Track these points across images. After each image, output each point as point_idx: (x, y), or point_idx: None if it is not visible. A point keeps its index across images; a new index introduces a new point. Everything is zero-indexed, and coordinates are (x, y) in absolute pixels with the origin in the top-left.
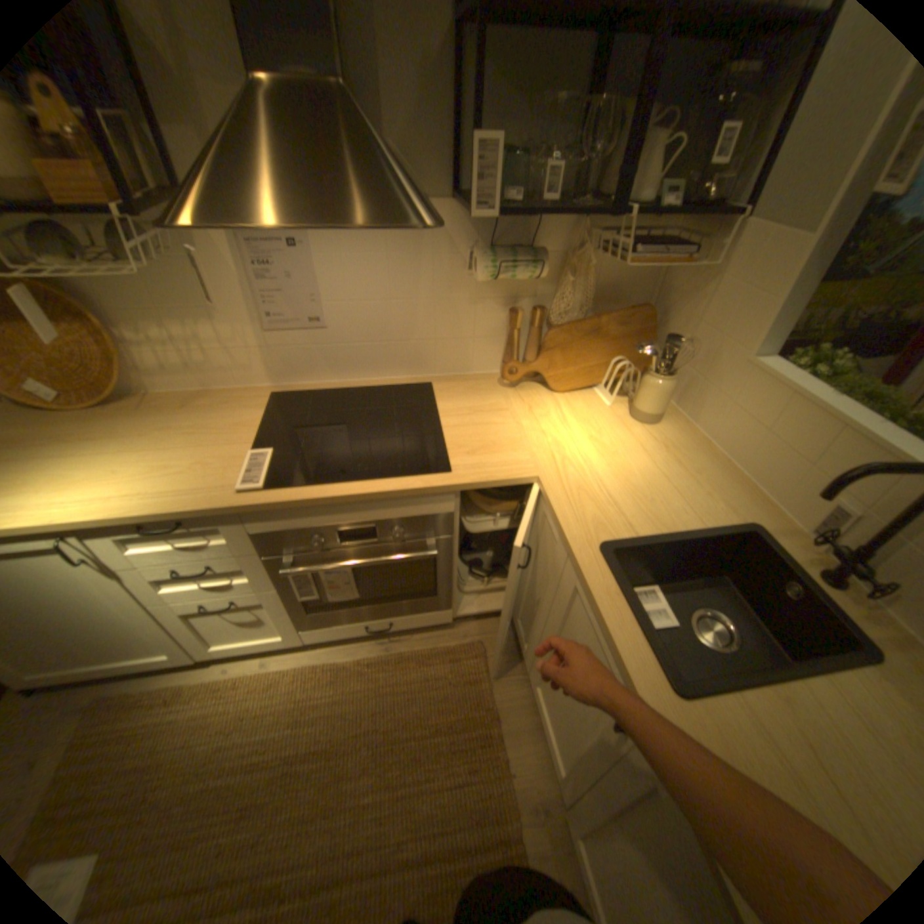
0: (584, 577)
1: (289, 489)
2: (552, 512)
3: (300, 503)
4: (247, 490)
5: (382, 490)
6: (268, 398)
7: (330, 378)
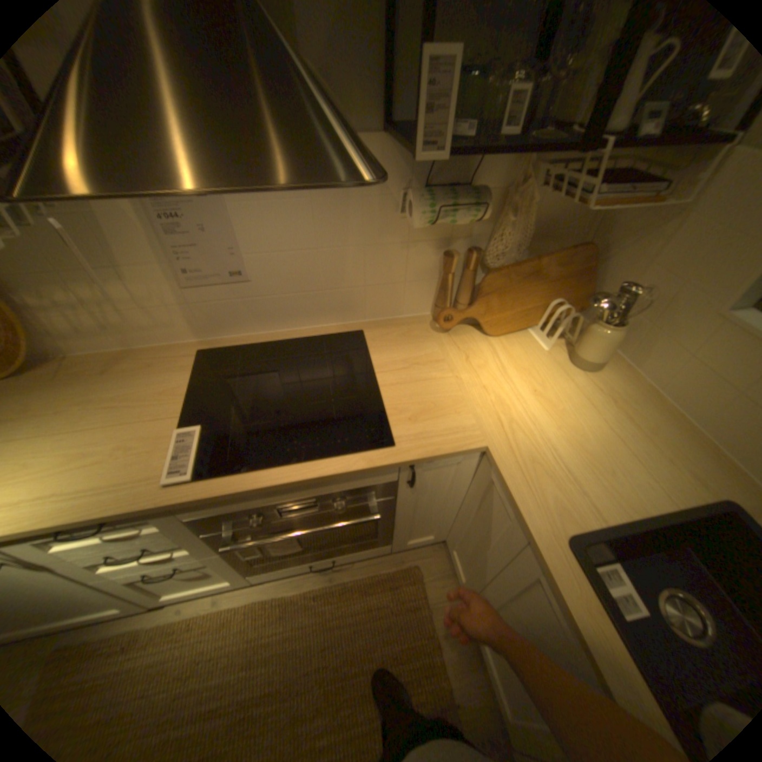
0: (558, 587)
1: (220, 479)
2: (507, 491)
3: (233, 495)
4: (174, 485)
5: (323, 475)
6: (194, 357)
7: (258, 329)
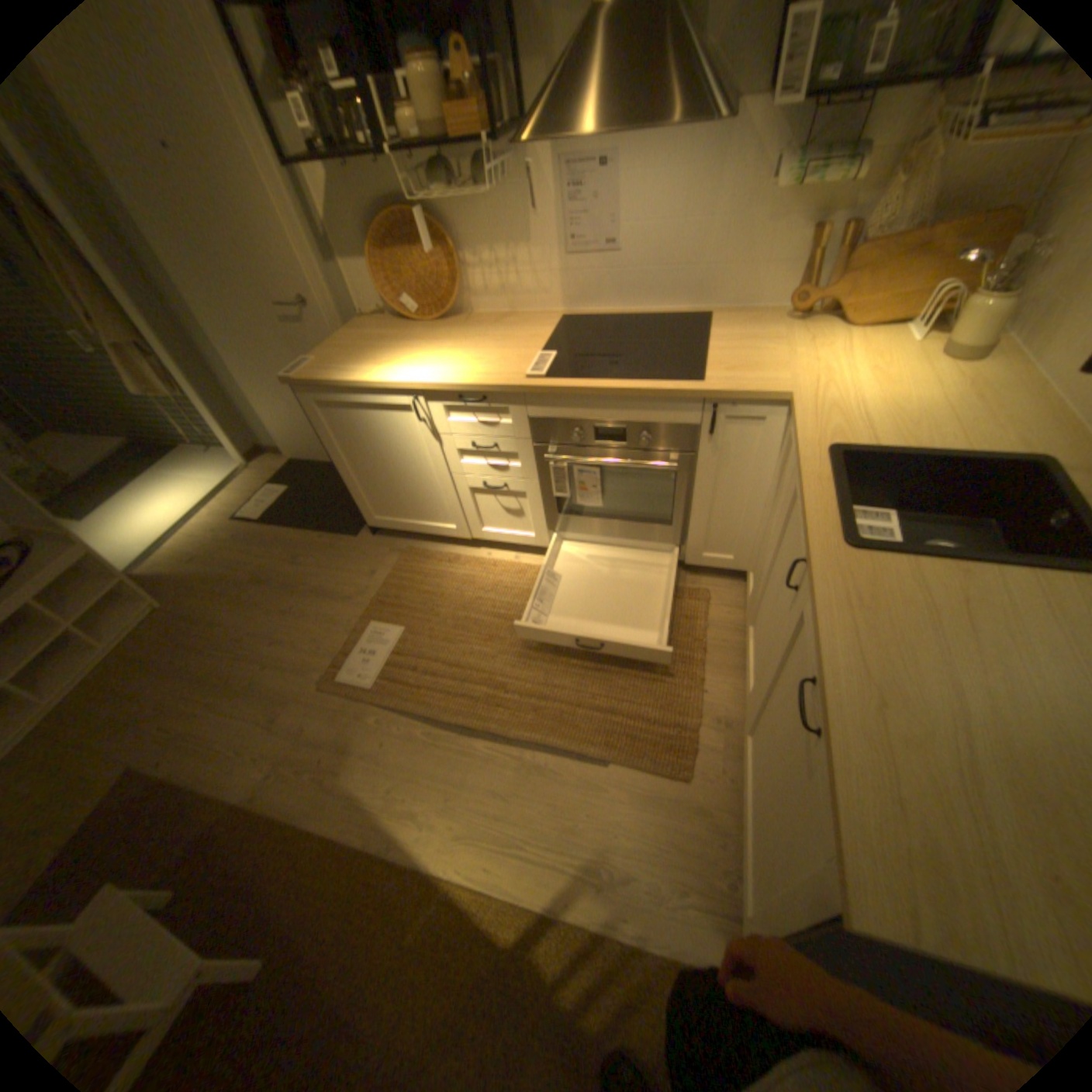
0: (800, 466)
1: (563, 380)
2: (794, 423)
3: (569, 391)
4: (533, 377)
5: (636, 388)
6: (559, 320)
7: (615, 306)
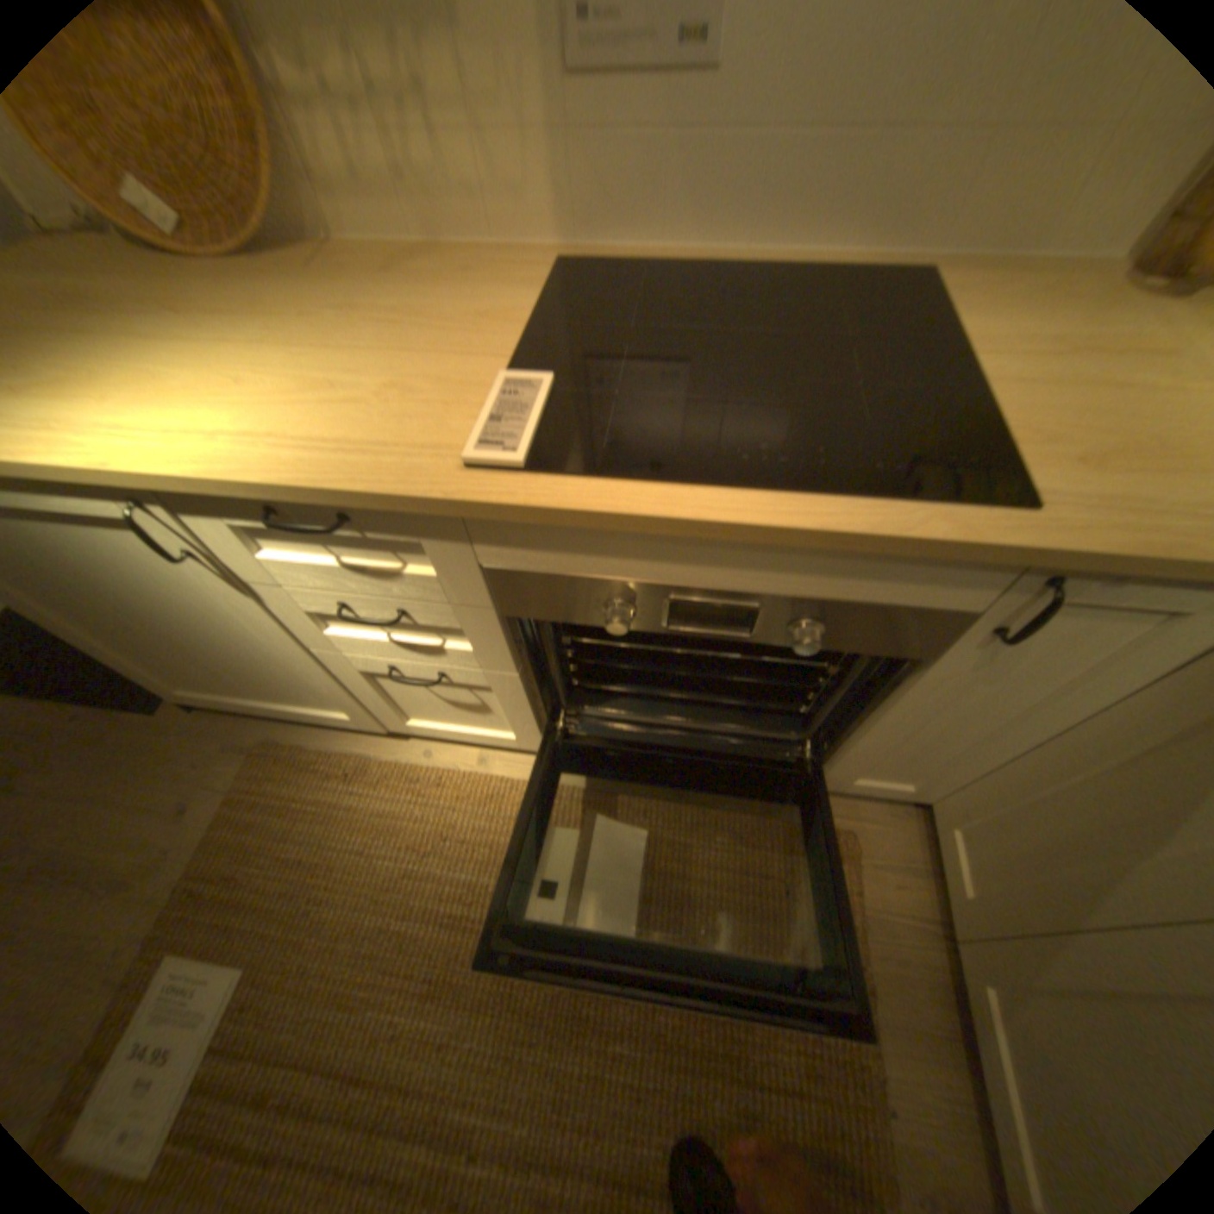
0: None
1: (585, 478)
2: None
3: (607, 520)
4: (488, 464)
5: (833, 527)
6: (551, 264)
7: (688, 233)
